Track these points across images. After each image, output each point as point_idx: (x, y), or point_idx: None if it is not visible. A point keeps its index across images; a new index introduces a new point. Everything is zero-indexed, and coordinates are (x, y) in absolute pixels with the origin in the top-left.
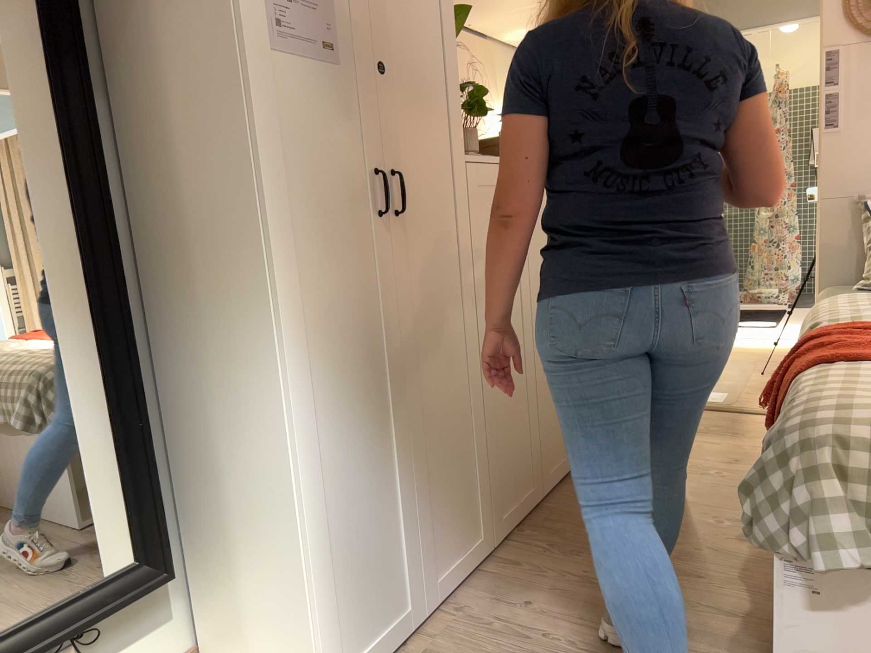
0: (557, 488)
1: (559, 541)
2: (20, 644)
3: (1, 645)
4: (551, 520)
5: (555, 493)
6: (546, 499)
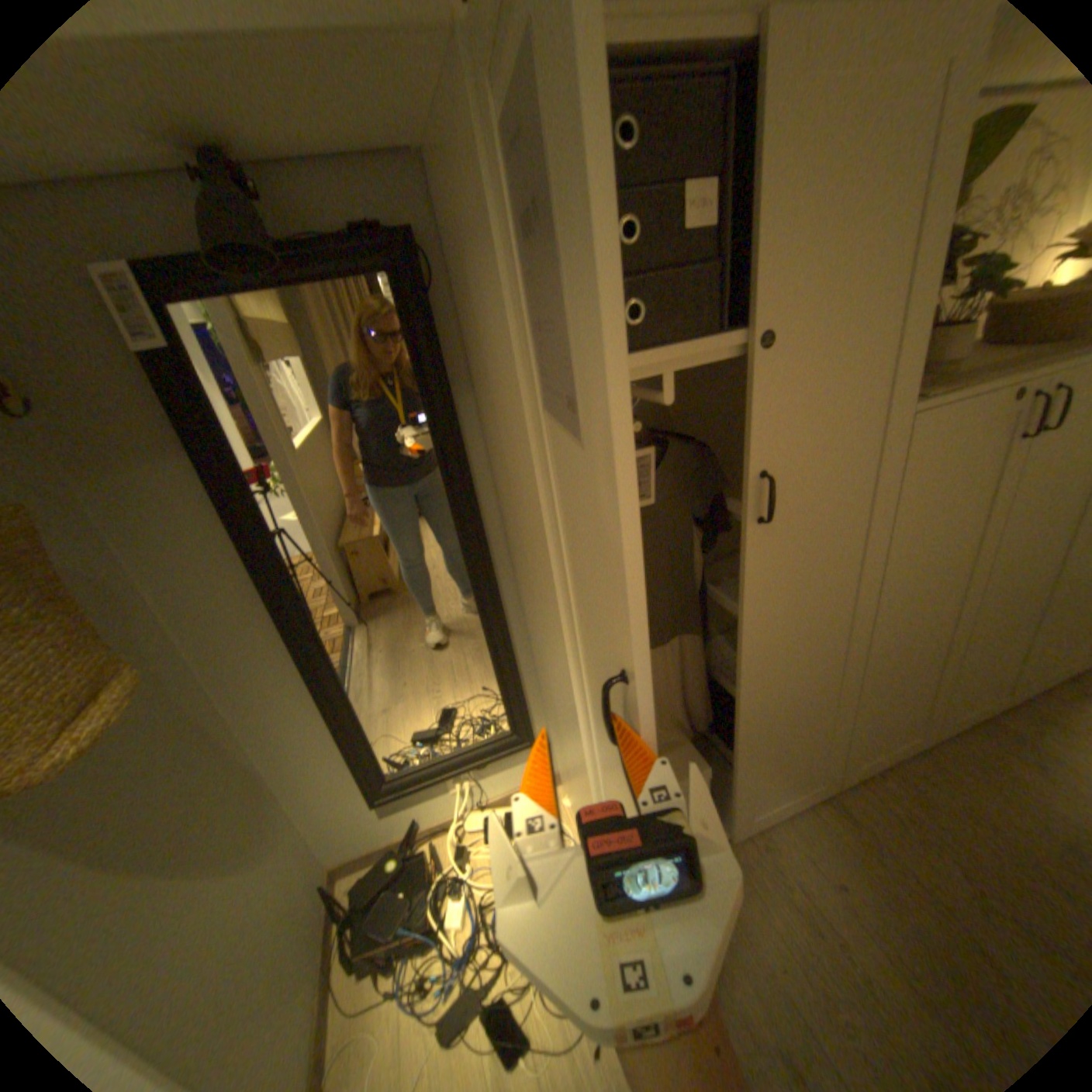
0: (963, 733)
1: (928, 817)
2: (439, 770)
3: (428, 768)
4: (932, 779)
5: (956, 740)
6: (940, 745)
